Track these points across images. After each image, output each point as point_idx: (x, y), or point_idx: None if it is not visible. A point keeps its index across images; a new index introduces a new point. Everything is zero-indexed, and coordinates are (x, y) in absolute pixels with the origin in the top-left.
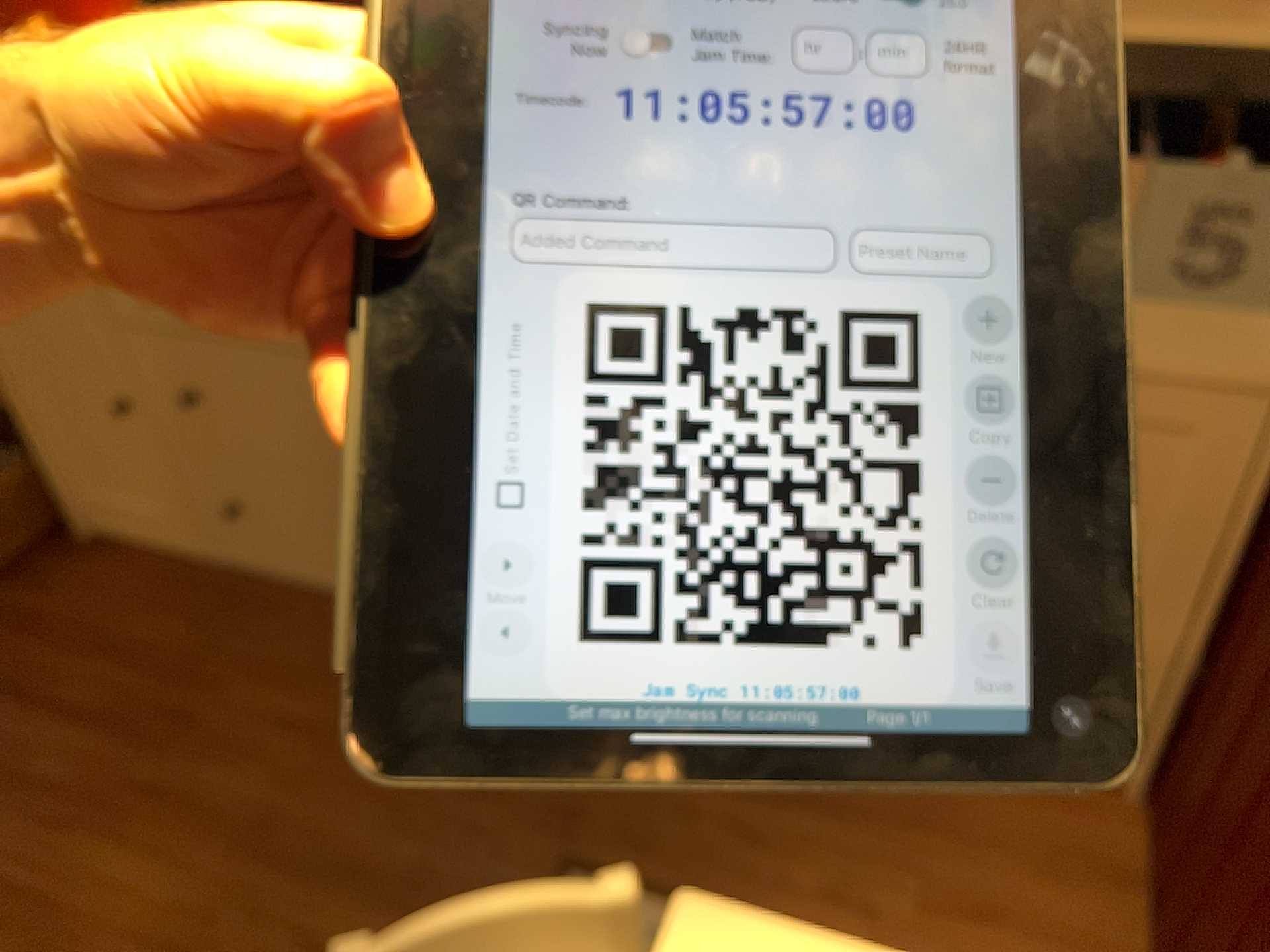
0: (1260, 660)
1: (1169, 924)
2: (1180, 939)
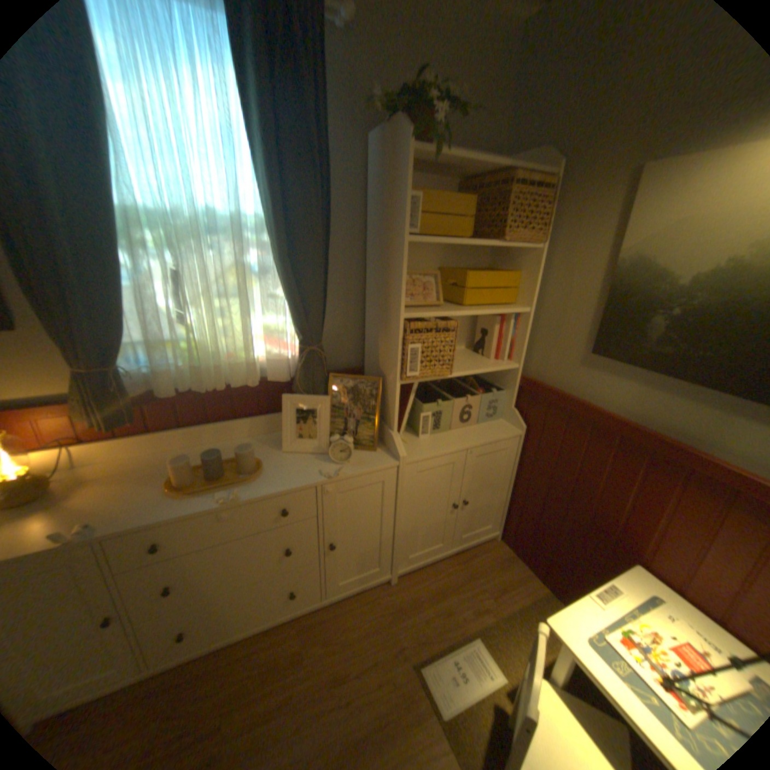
0: (531, 493)
1: (530, 565)
2: (540, 566)
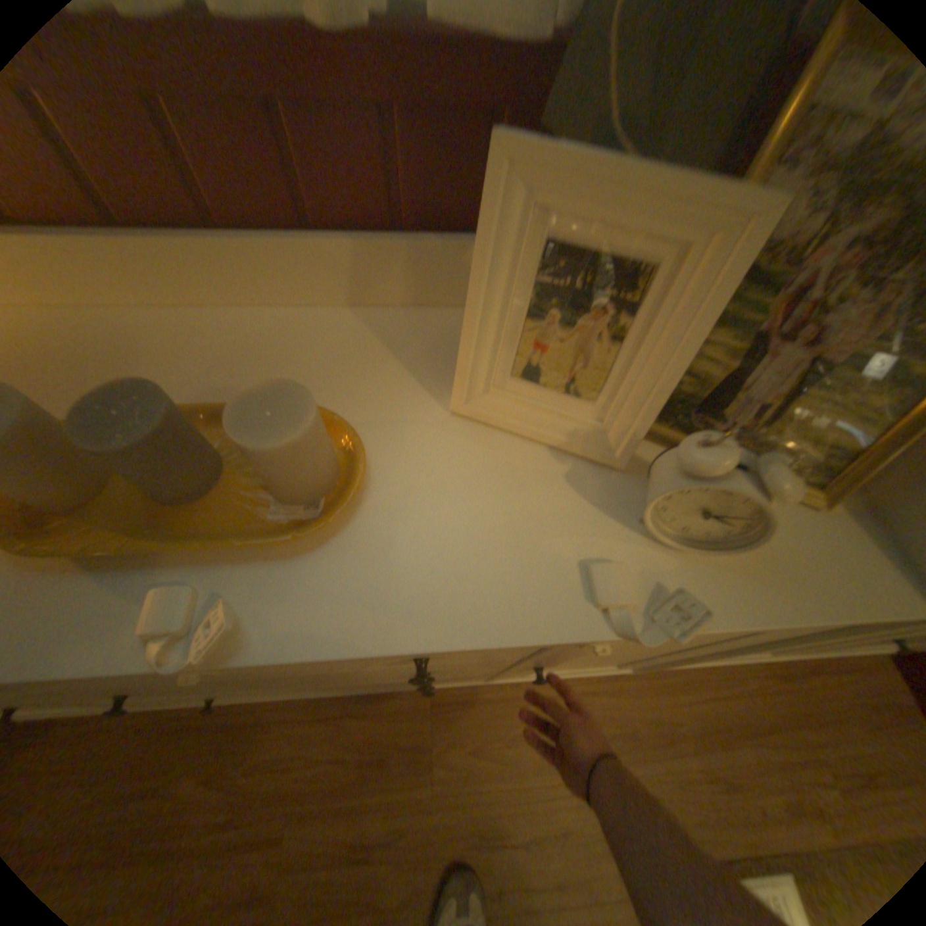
0: None
1: None
2: None
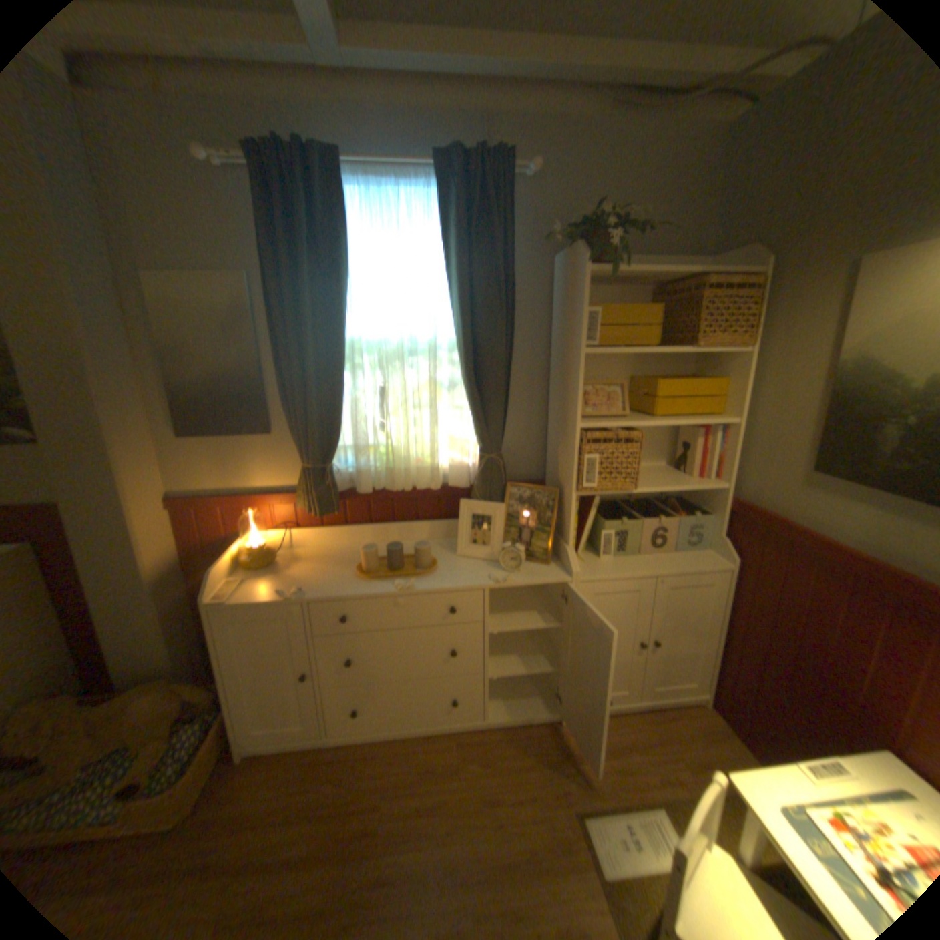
0: (749, 647)
1: (750, 745)
2: (762, 747)
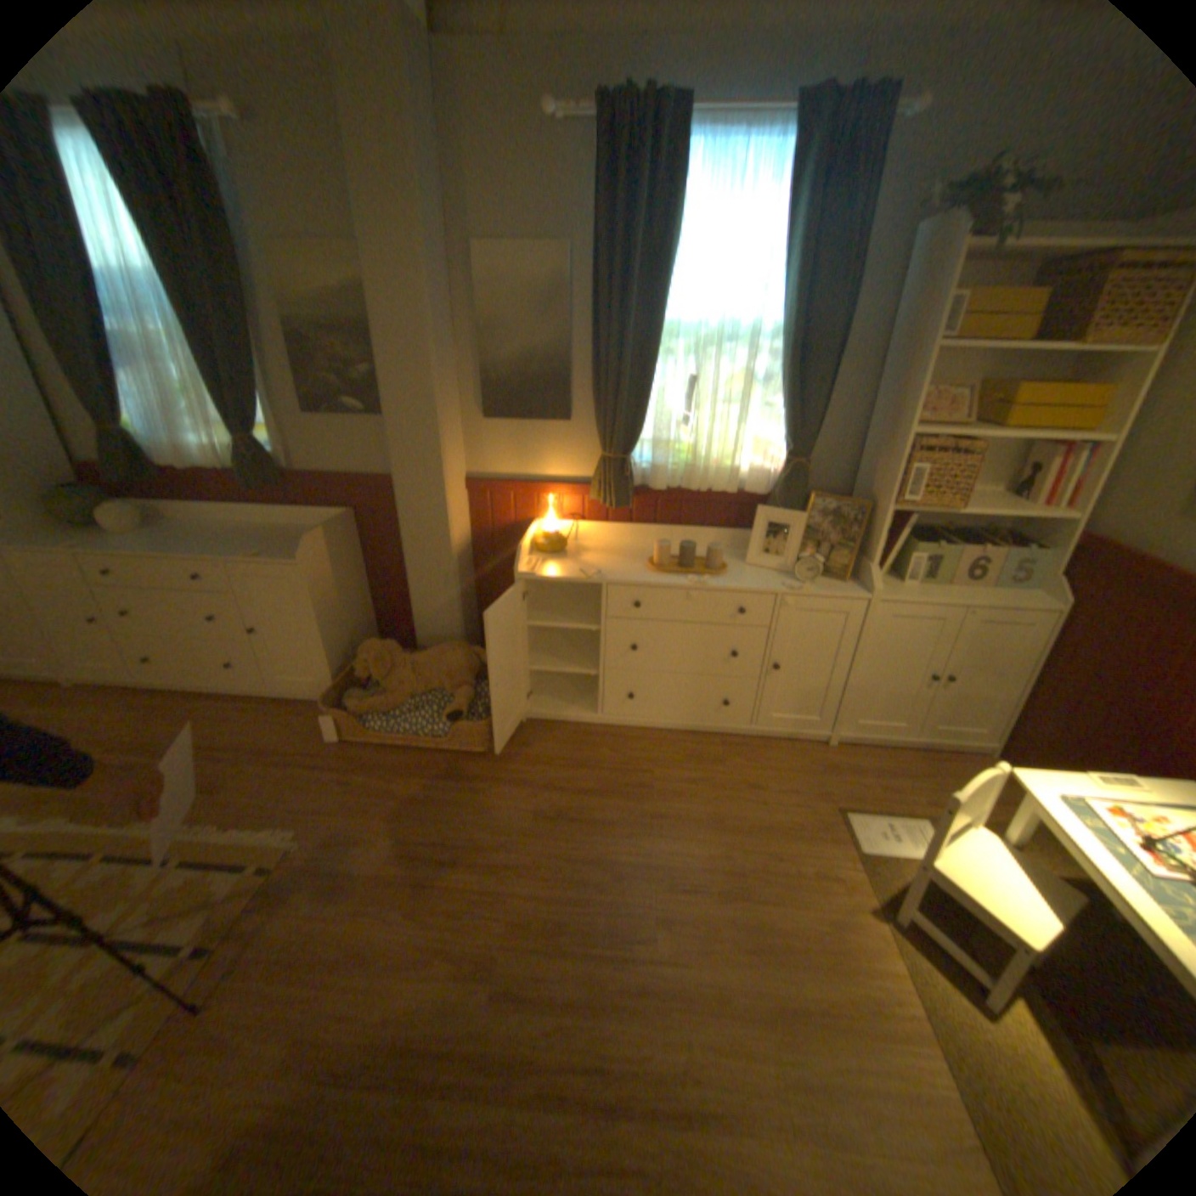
0: (1060, 695)
1: None
2: None
